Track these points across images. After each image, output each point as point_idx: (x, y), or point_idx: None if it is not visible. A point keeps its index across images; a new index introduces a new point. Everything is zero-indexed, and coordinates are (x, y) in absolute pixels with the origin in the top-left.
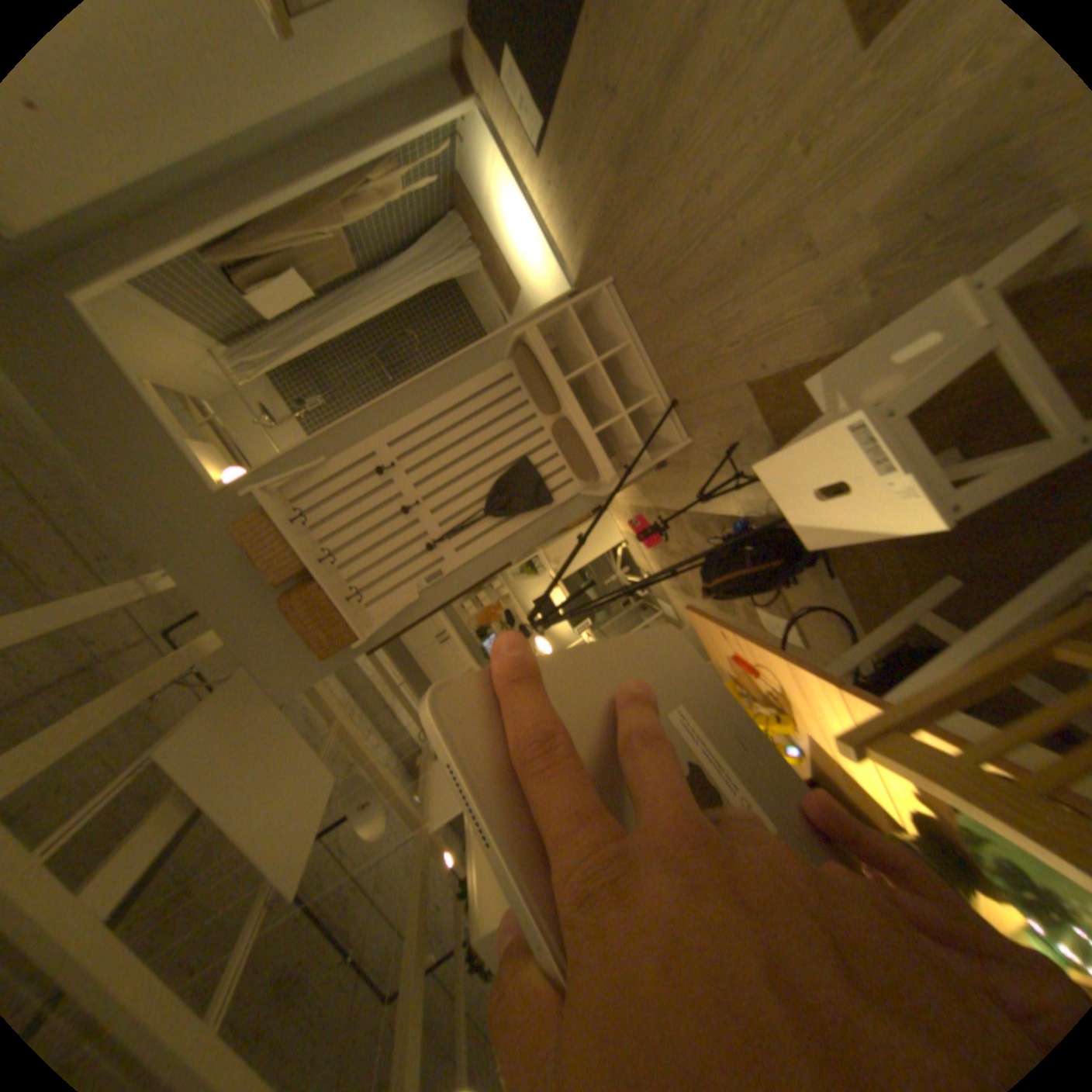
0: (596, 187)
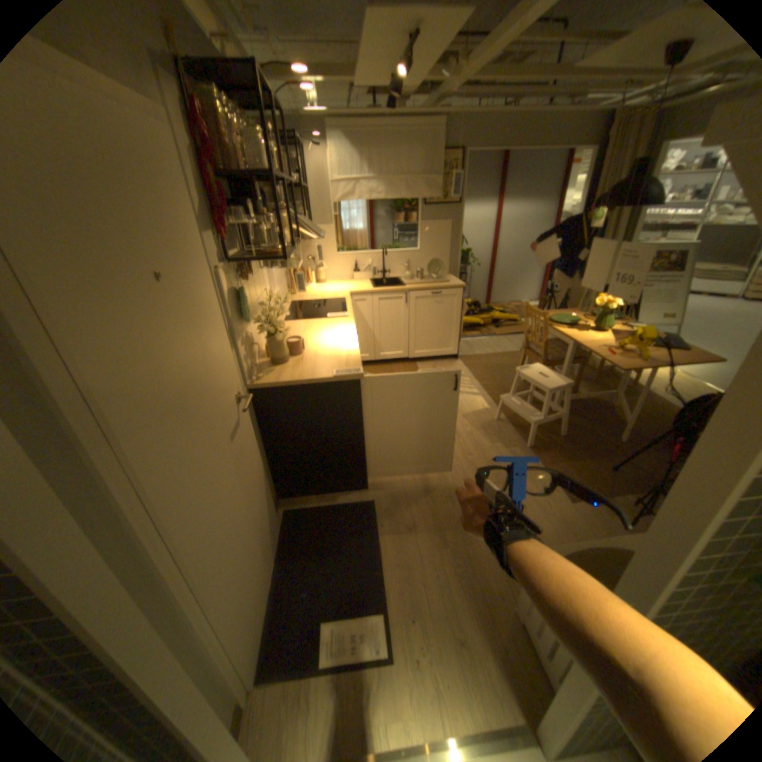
0: (450, 579)
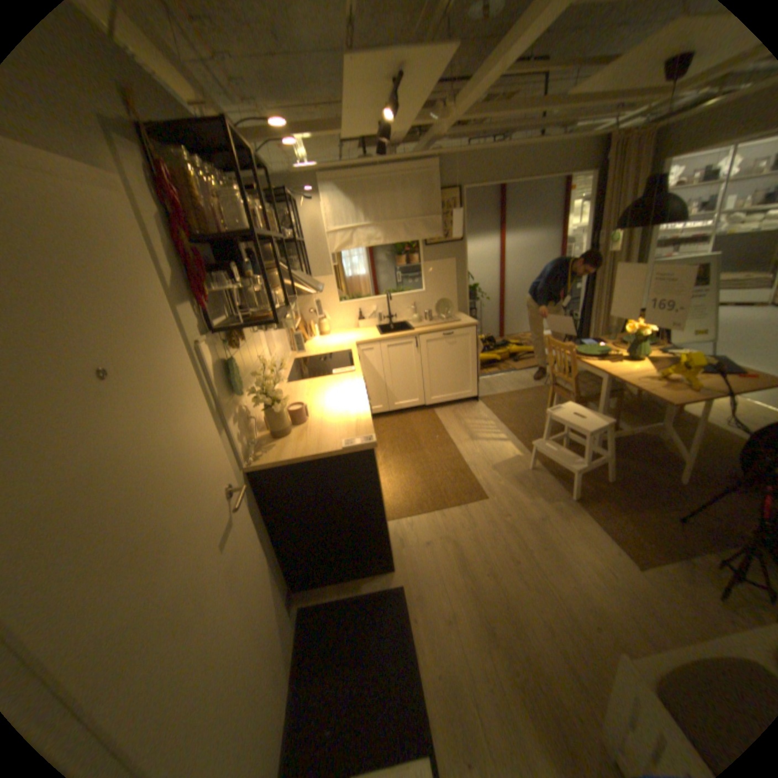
0: (507, 693)
